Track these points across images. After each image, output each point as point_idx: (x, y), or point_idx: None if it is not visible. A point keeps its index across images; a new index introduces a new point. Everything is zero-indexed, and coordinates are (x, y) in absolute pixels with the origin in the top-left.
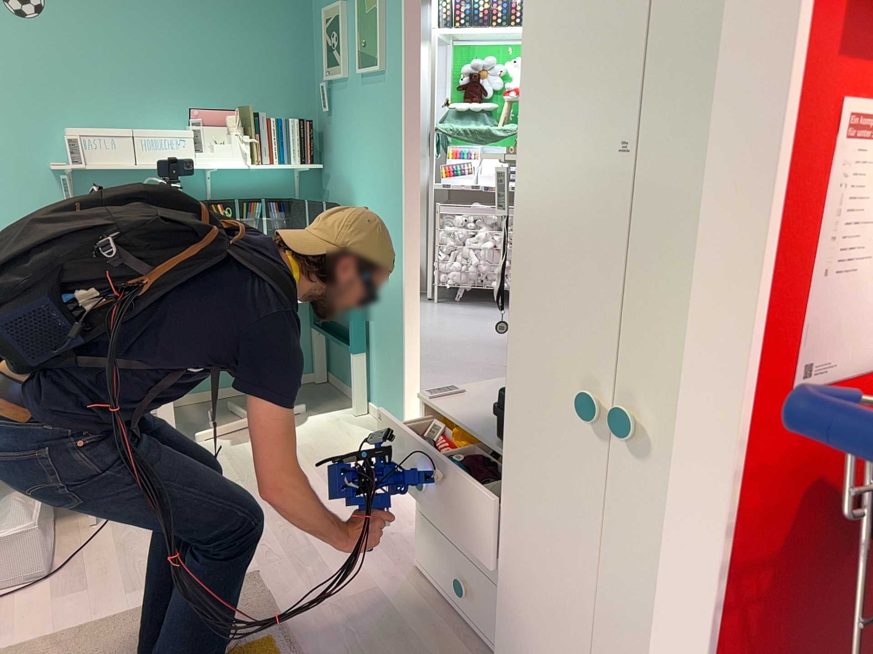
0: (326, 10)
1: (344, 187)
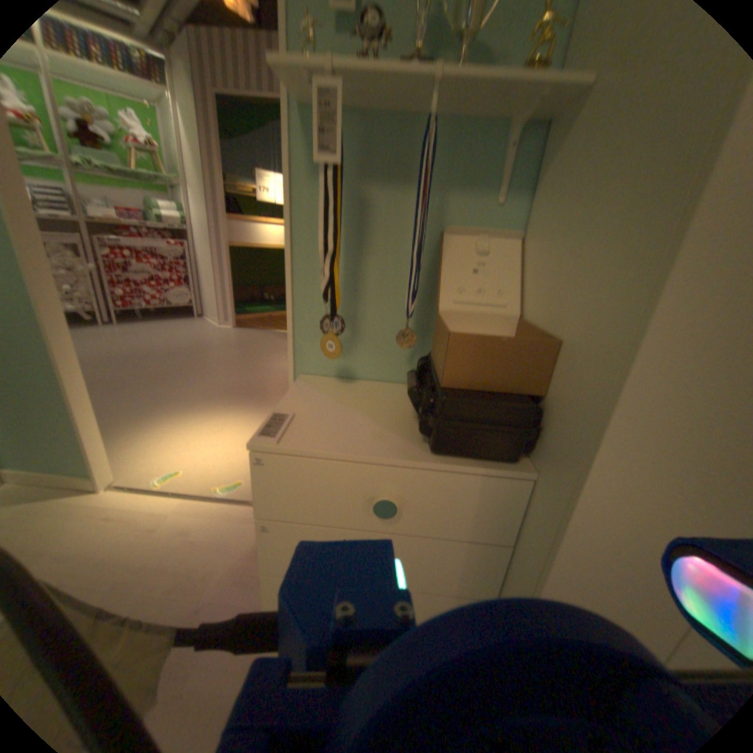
0: None
1: None
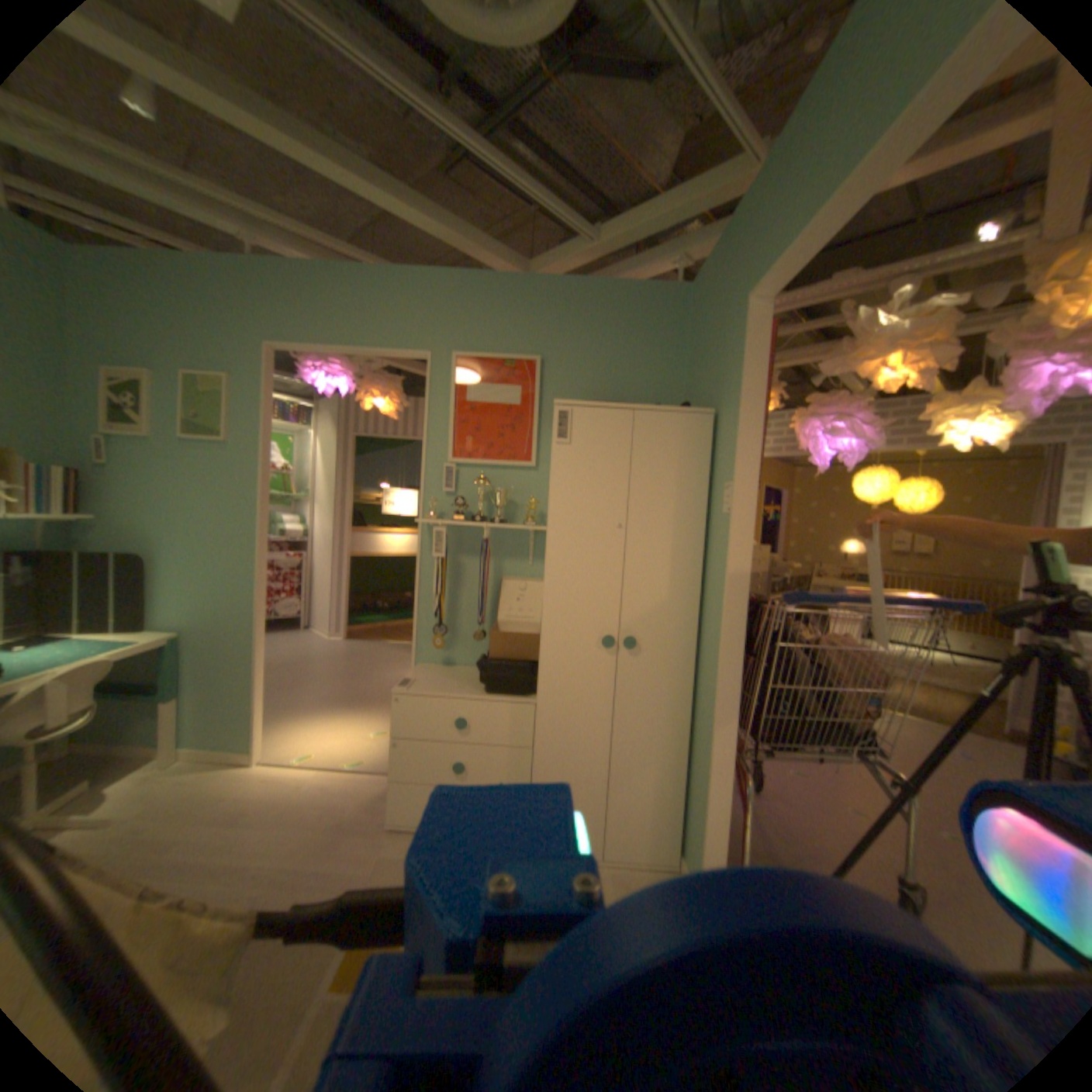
0: (108, 370)
1: (129, 540)
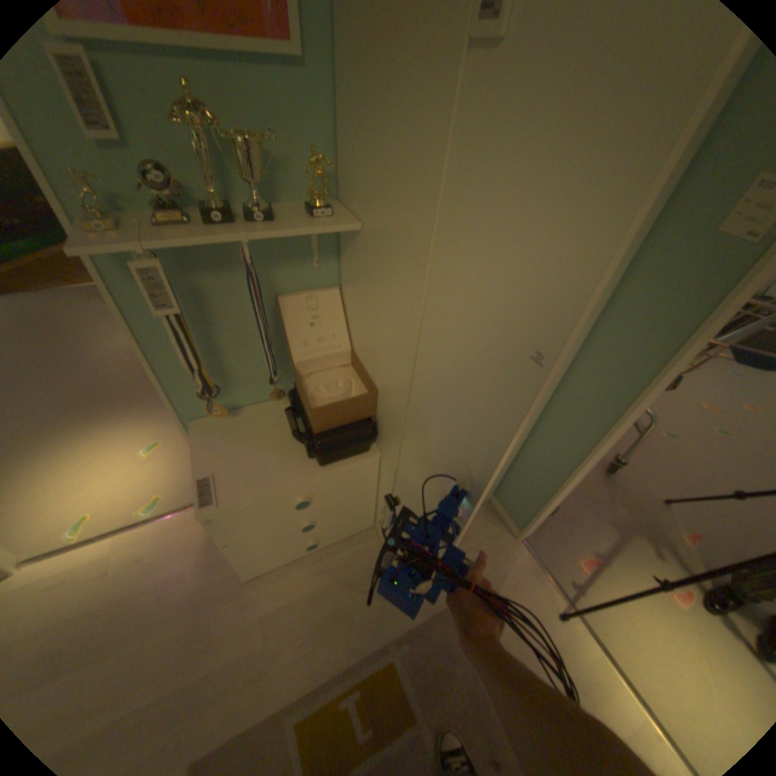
0: None
1: None
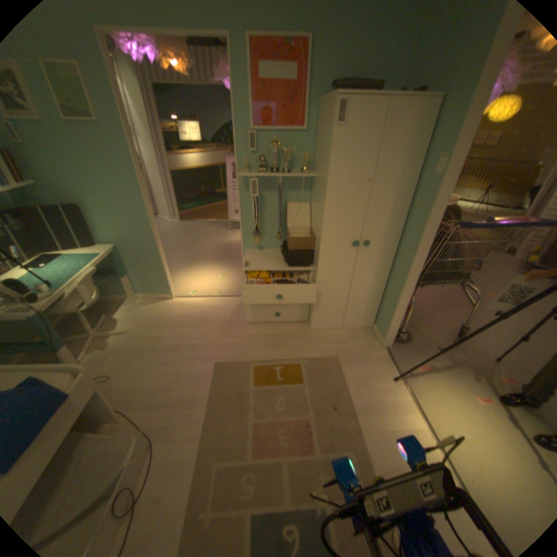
0: None
1: (63, 194)
